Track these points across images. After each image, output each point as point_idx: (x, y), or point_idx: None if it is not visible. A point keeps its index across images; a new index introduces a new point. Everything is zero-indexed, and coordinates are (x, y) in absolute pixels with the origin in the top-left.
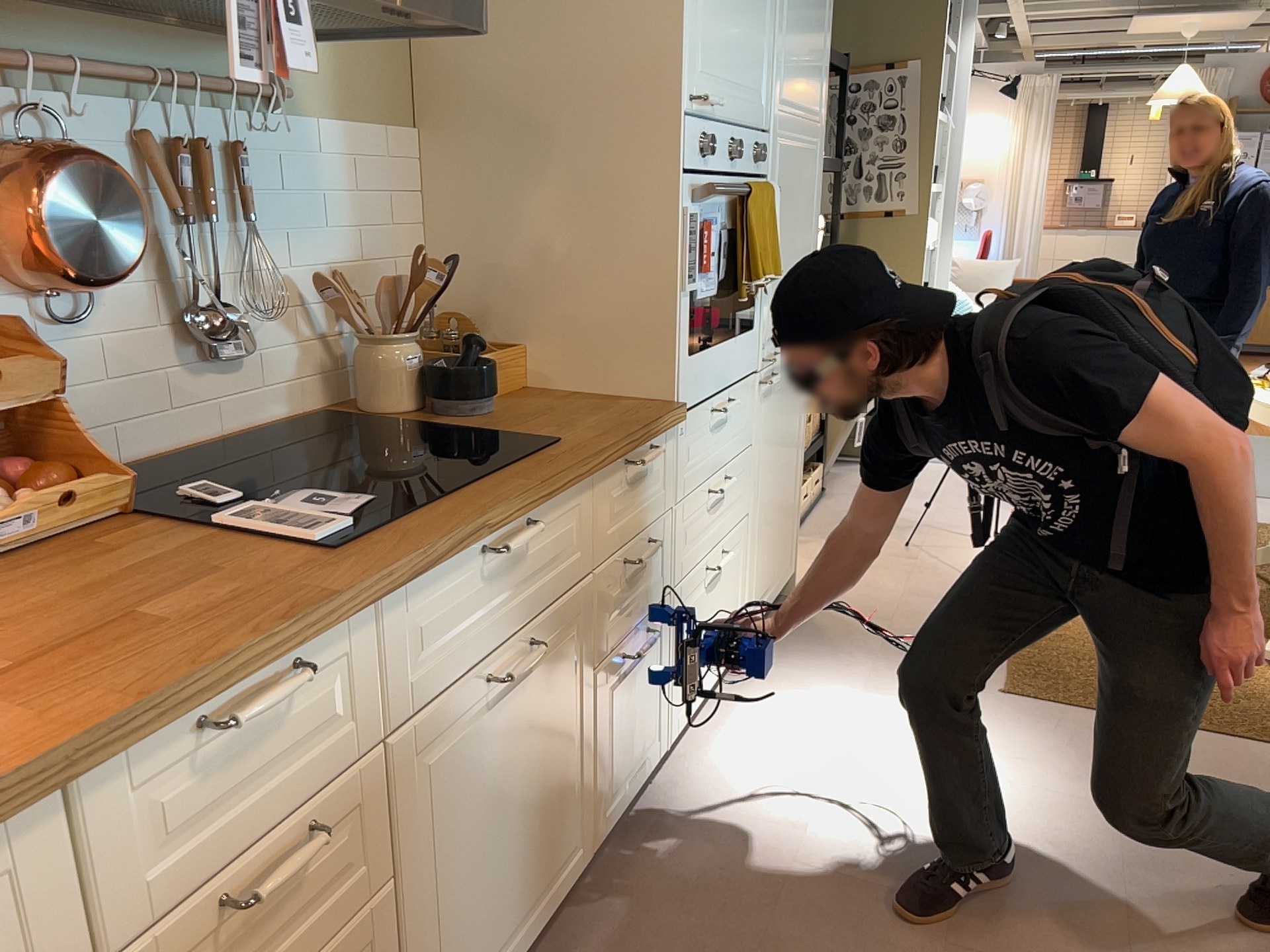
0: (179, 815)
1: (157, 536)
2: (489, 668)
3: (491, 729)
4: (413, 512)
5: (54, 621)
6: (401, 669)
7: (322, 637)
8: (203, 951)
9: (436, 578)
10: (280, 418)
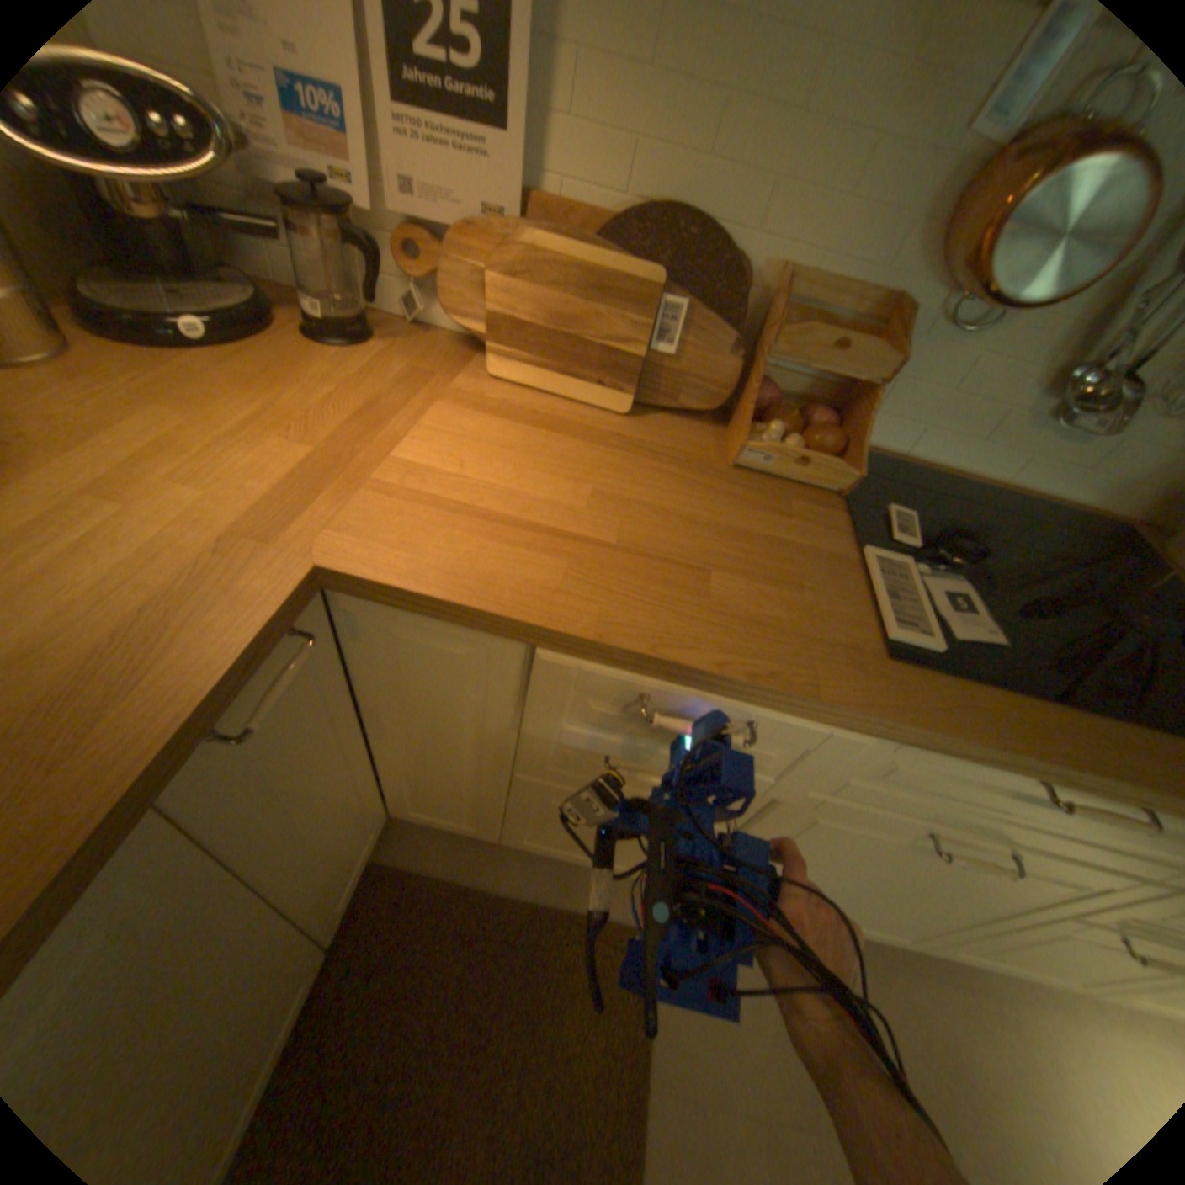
0: (601, 700)
1: (820, 524)
2: (944, 833)
3: (902, 854)
4: (1019, 690)
5: (674, 532)
6: (848, 770)
7: (780, 708)
8: (585, 754)
9: (957, 756)
10: (1072, 498)
